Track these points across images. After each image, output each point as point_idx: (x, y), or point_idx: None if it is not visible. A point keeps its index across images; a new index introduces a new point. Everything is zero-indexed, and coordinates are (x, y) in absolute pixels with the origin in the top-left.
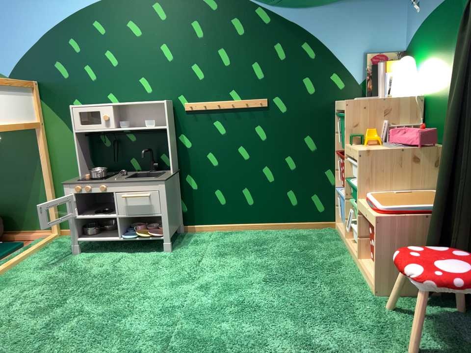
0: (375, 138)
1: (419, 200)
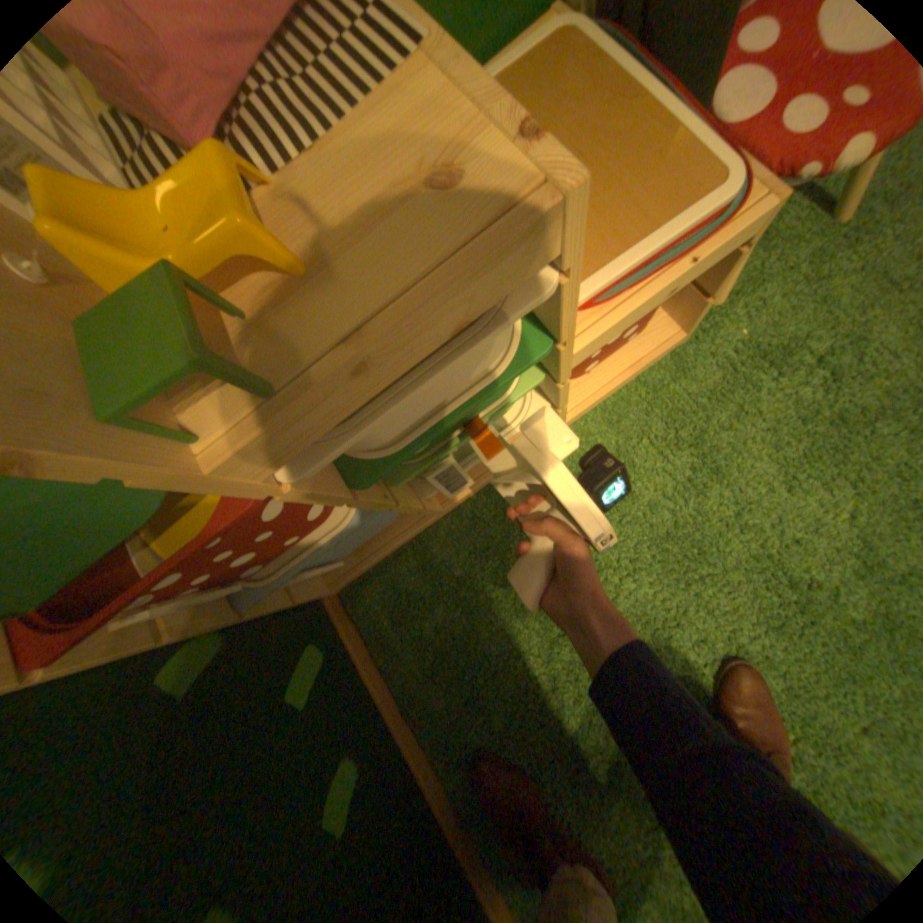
0: (173, 192)
1: (578, 115)
